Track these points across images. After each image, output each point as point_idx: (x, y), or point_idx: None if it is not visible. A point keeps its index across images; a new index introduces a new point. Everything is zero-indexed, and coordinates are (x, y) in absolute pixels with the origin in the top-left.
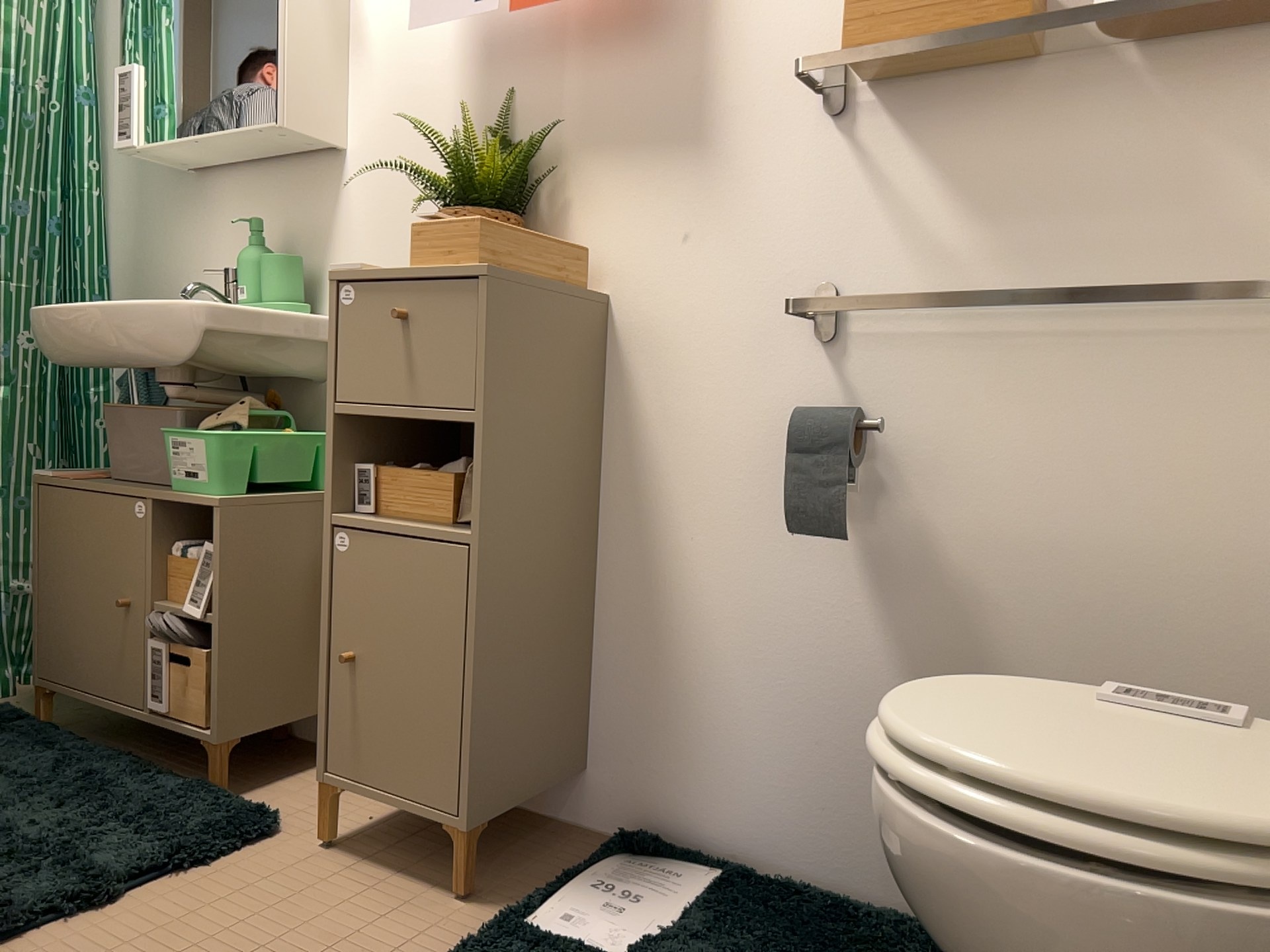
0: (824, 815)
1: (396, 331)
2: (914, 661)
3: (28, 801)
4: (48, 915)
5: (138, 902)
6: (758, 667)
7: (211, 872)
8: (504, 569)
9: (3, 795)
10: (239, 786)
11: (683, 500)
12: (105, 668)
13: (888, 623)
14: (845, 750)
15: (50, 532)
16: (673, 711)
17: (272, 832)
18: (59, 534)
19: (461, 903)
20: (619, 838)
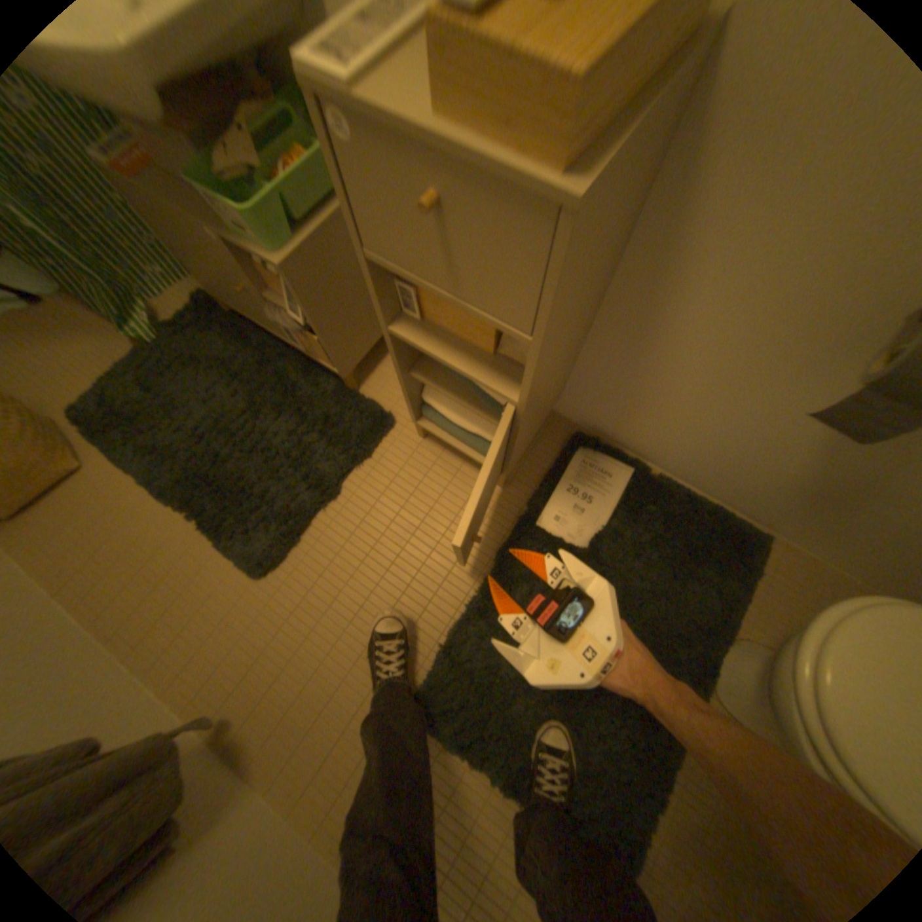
0: (707, 467)
1: (429, 212)
2: (835, 457)
3: (265, 411)
4: (319, 515)
5: (352, 492)
6: (707, 410)
7: (376, 465)
8: (541, 395)
9: (250, 408)
10: (362, 375)
11: (705, 304)
12: (254, 314)
13: (835, 437)
14: (743, 459)
15: (150, 216)
16: (631, 400)
17: (395, 426)
18: (158, 220)
19: (503, 489)
20: (580, 439)
